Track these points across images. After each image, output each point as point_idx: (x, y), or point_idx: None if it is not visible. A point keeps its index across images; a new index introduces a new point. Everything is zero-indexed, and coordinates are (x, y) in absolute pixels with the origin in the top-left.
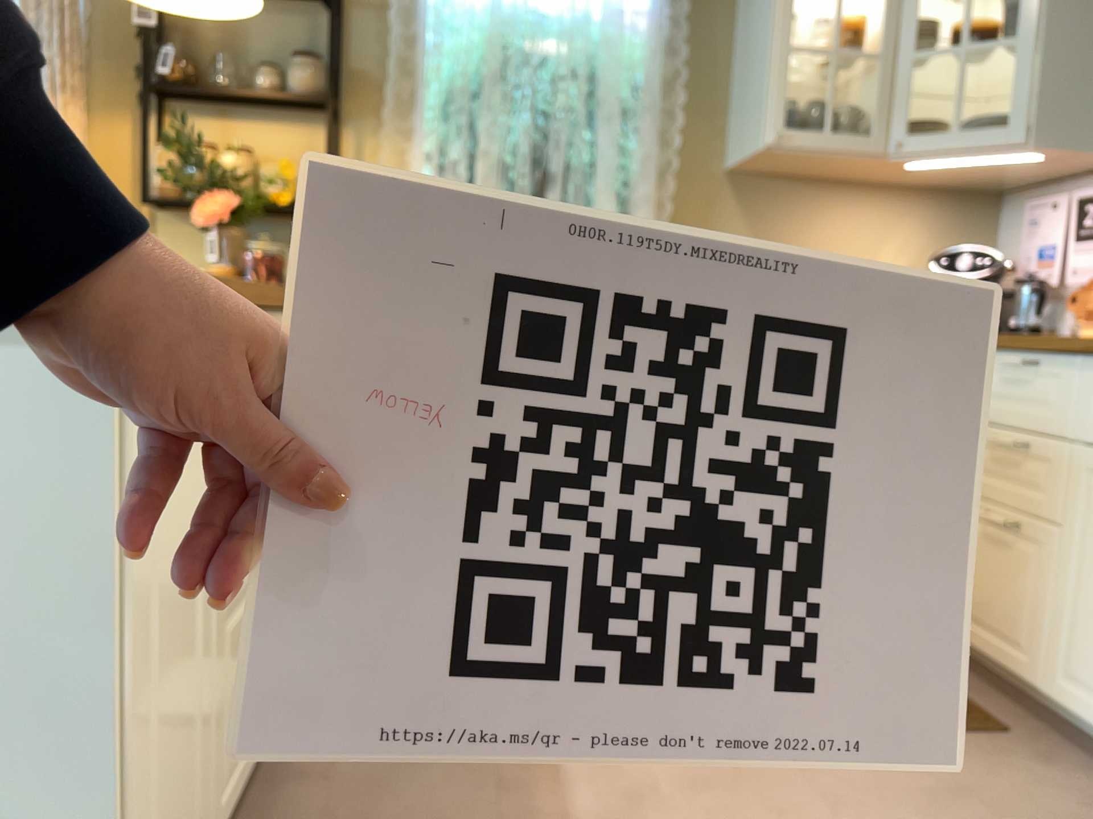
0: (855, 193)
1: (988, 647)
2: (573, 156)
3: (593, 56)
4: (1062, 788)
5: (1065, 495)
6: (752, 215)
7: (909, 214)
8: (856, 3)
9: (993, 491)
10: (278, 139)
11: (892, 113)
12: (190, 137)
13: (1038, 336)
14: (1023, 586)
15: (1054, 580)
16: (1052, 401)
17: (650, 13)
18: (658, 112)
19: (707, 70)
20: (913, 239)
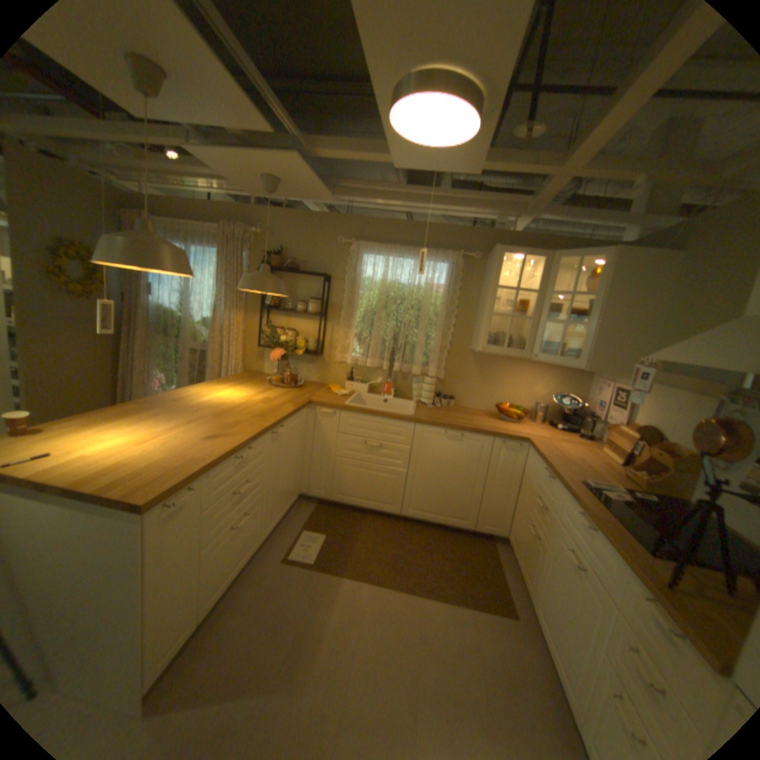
0: (525, 363)
1: (524, 577)
2: (407, 341)
3: (420, 302)
4: (521, 653)
5: (551, 536)
6: (479, 367)
7: (548, 373)
8: (530, 289)
9: (535, 517)
10: (304, 325)
11: (534, 342)
12: (272, 327)
13: (556, 466)
14: (536, 561)
15: (544, 566)
16: (555, 496)
17: (443, 287)
18: (444, 325)
19: (467, 309)
20: (549, 383)
